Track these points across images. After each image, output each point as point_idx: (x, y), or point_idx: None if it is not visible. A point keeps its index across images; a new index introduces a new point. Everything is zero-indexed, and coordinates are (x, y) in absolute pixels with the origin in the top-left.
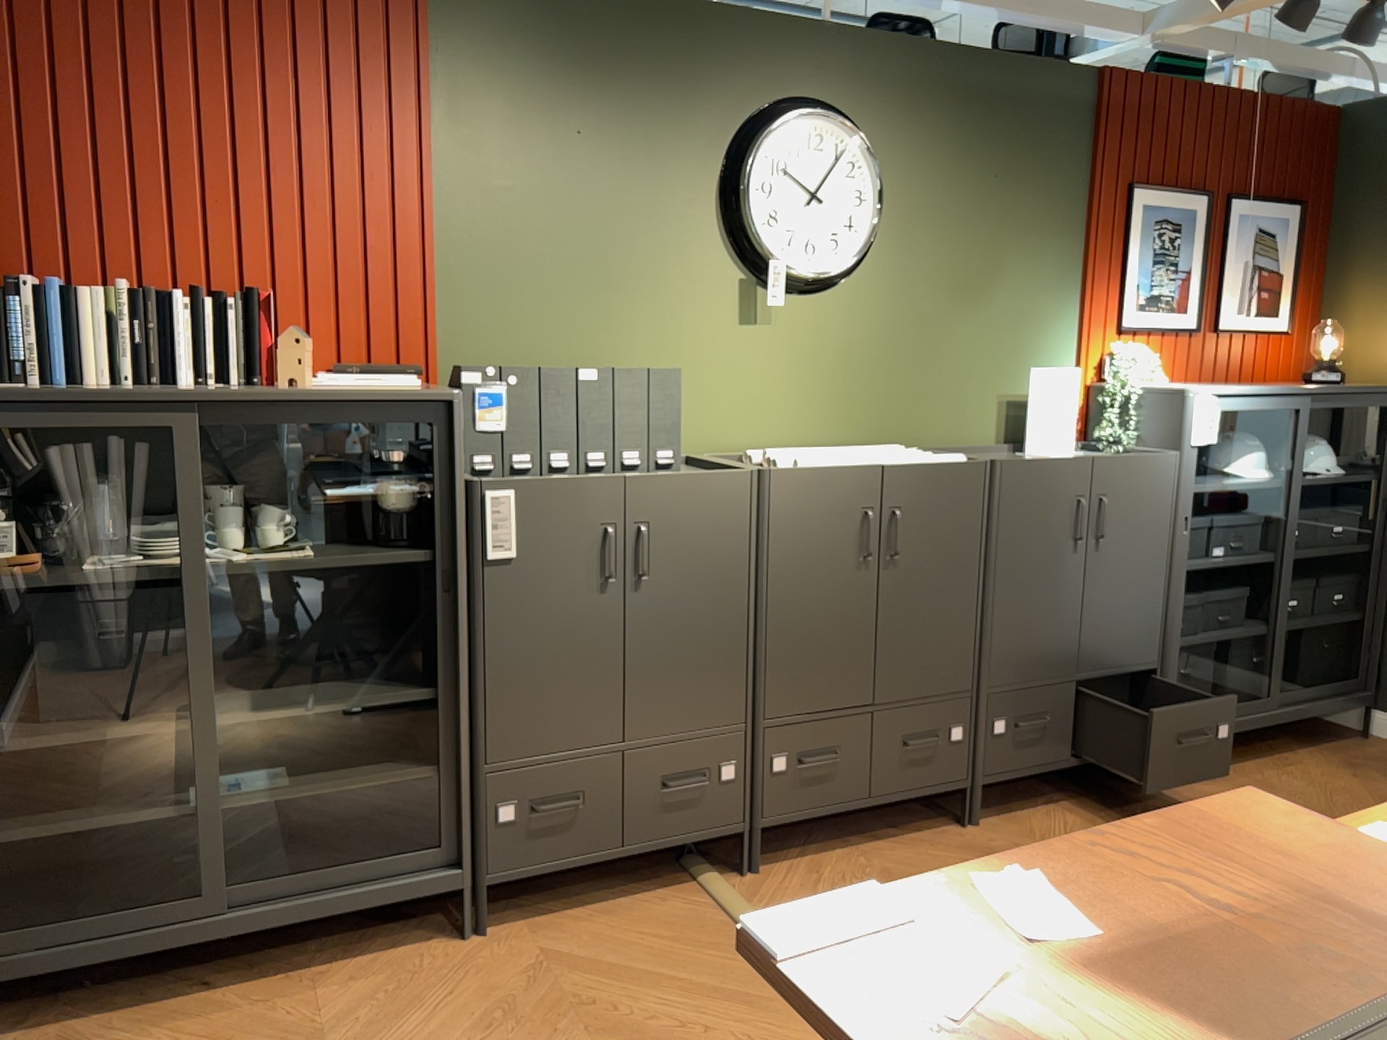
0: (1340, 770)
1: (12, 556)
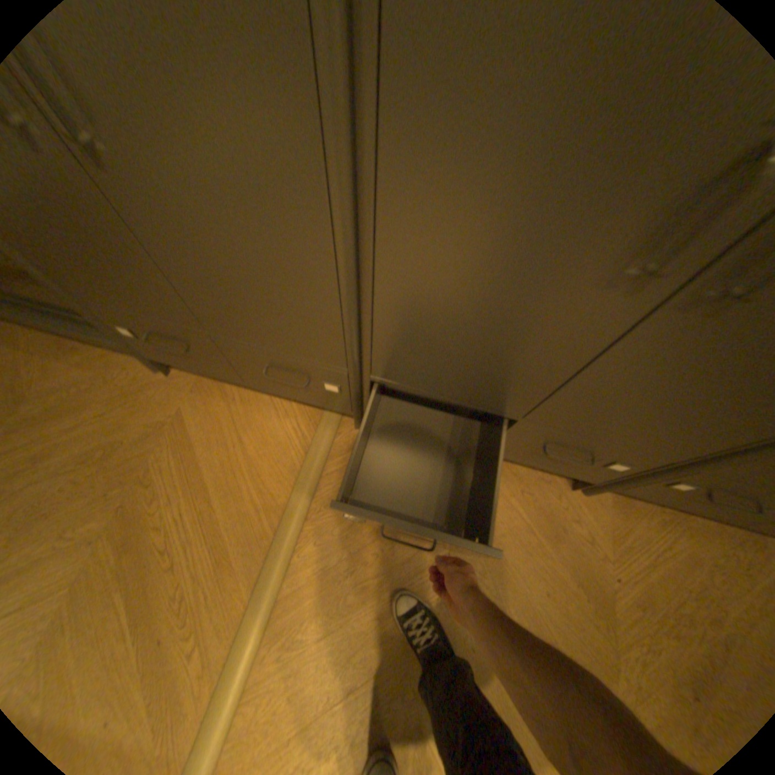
0: None
1: None
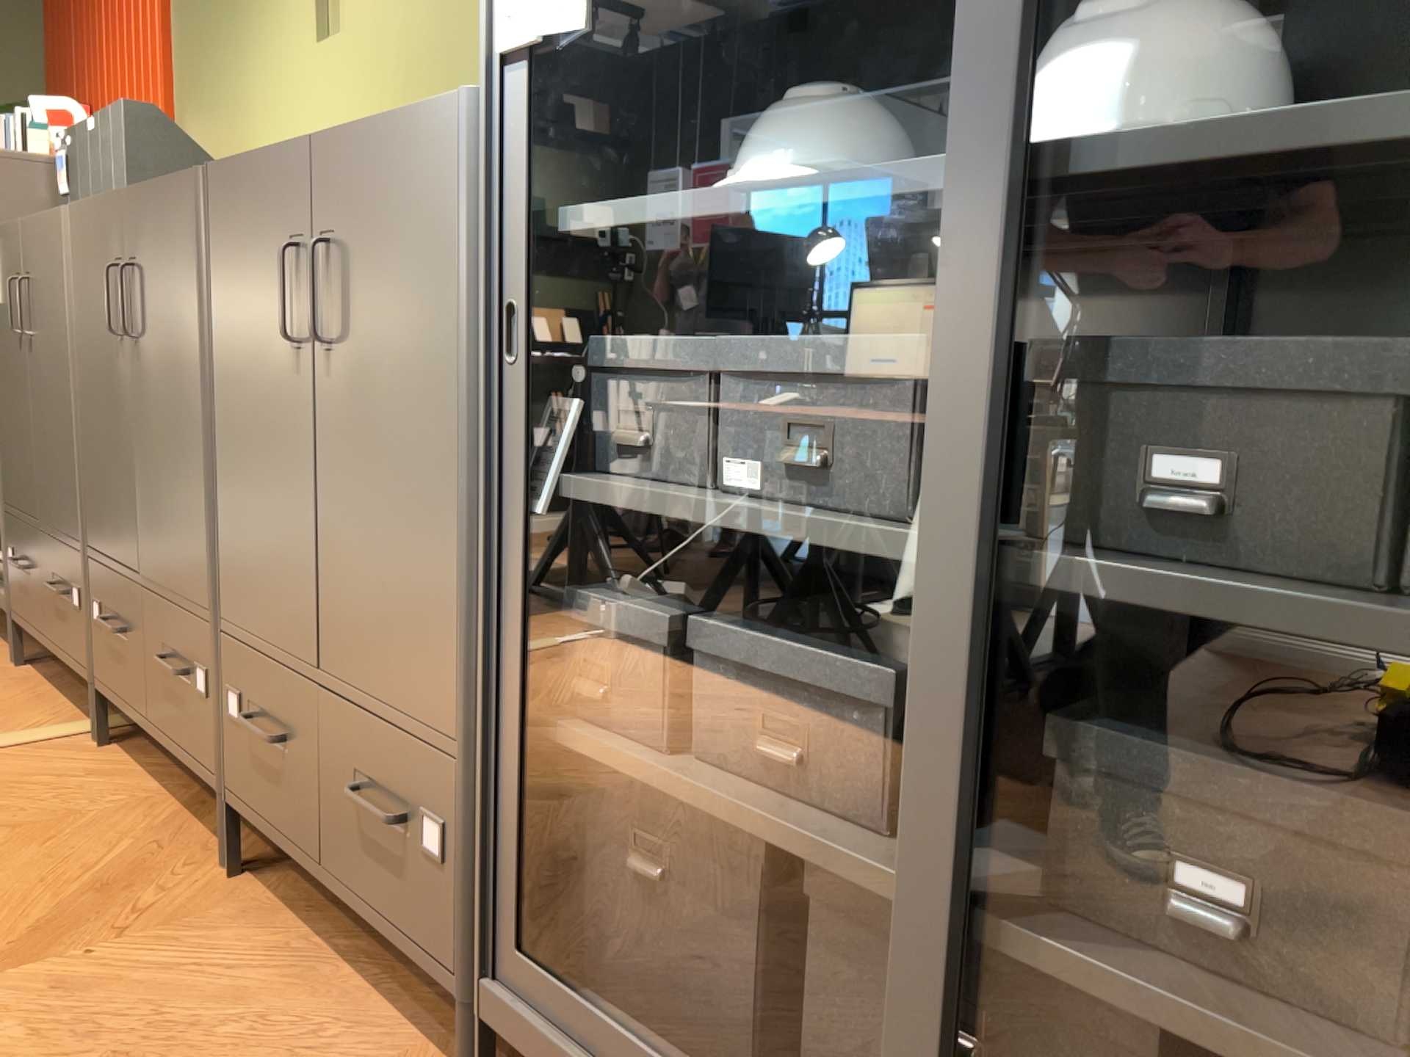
0: None
1: None
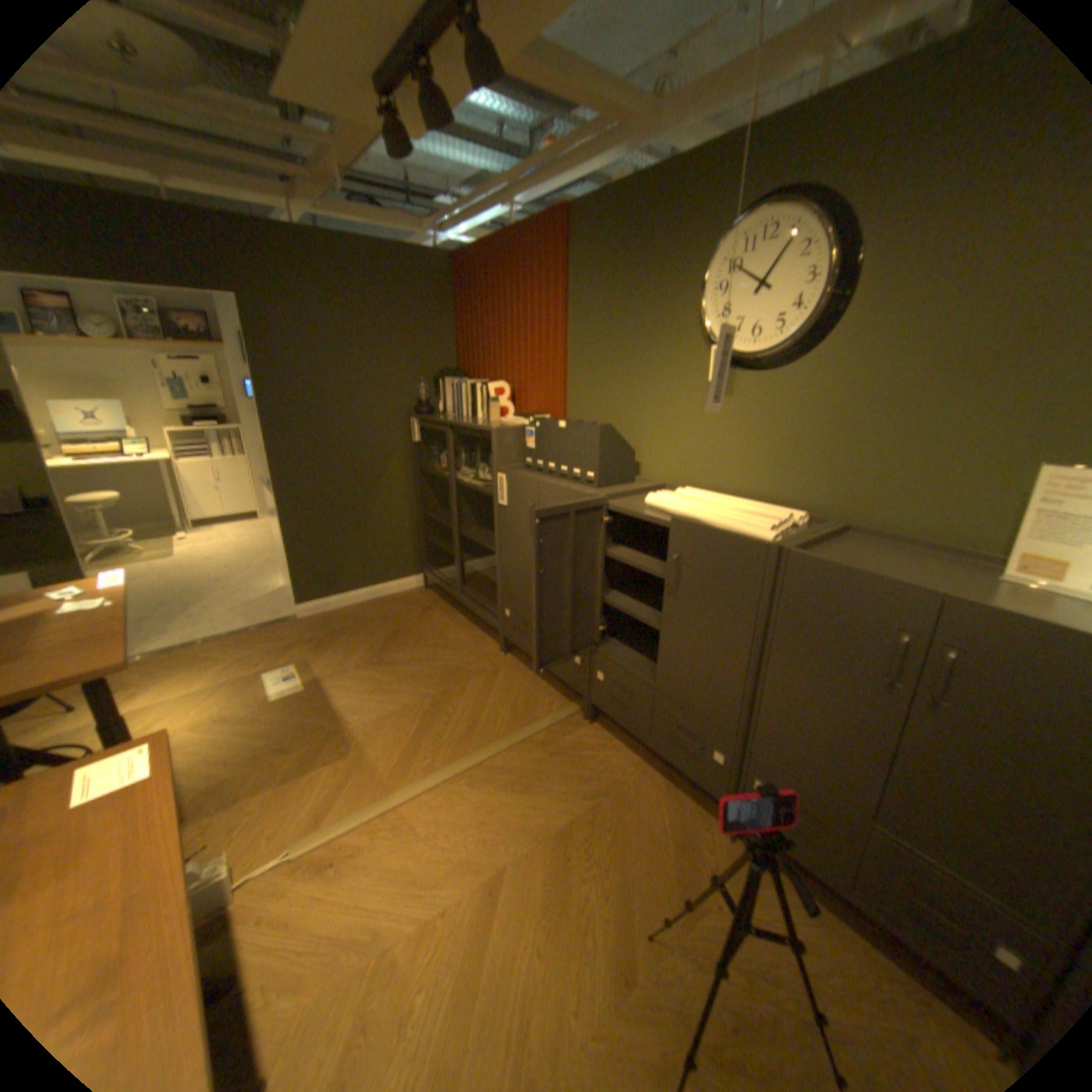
0: None
1: (448, 468)
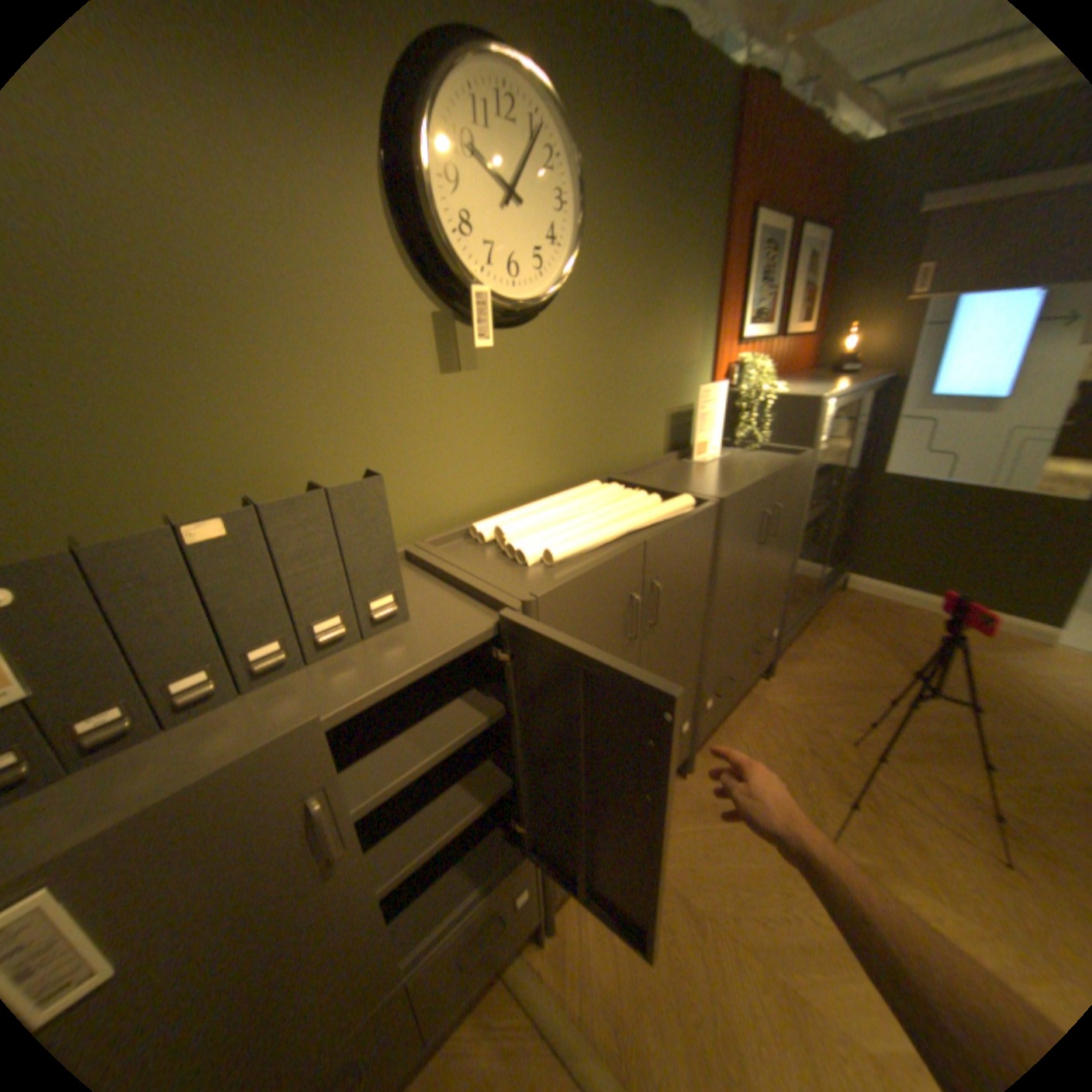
0: (851, 626)
1: None
